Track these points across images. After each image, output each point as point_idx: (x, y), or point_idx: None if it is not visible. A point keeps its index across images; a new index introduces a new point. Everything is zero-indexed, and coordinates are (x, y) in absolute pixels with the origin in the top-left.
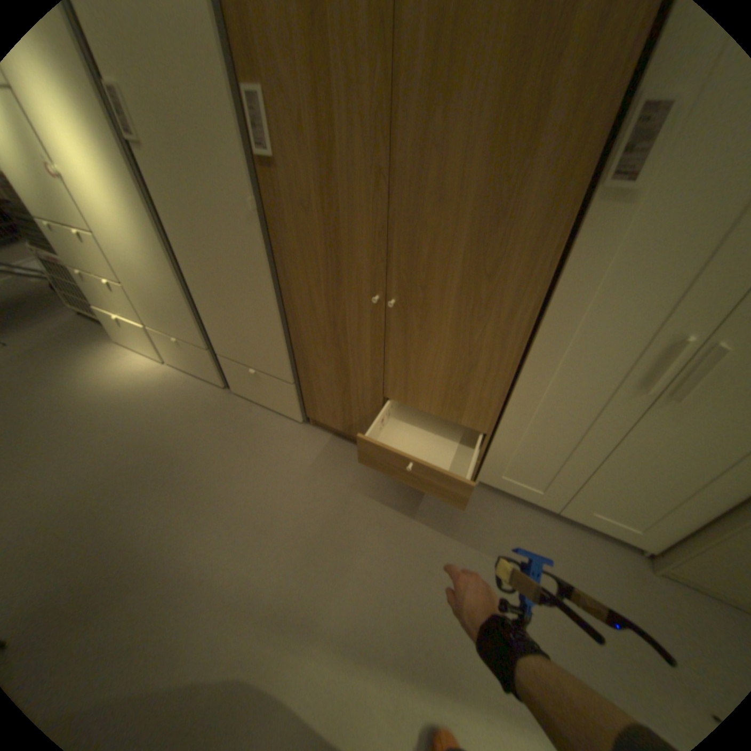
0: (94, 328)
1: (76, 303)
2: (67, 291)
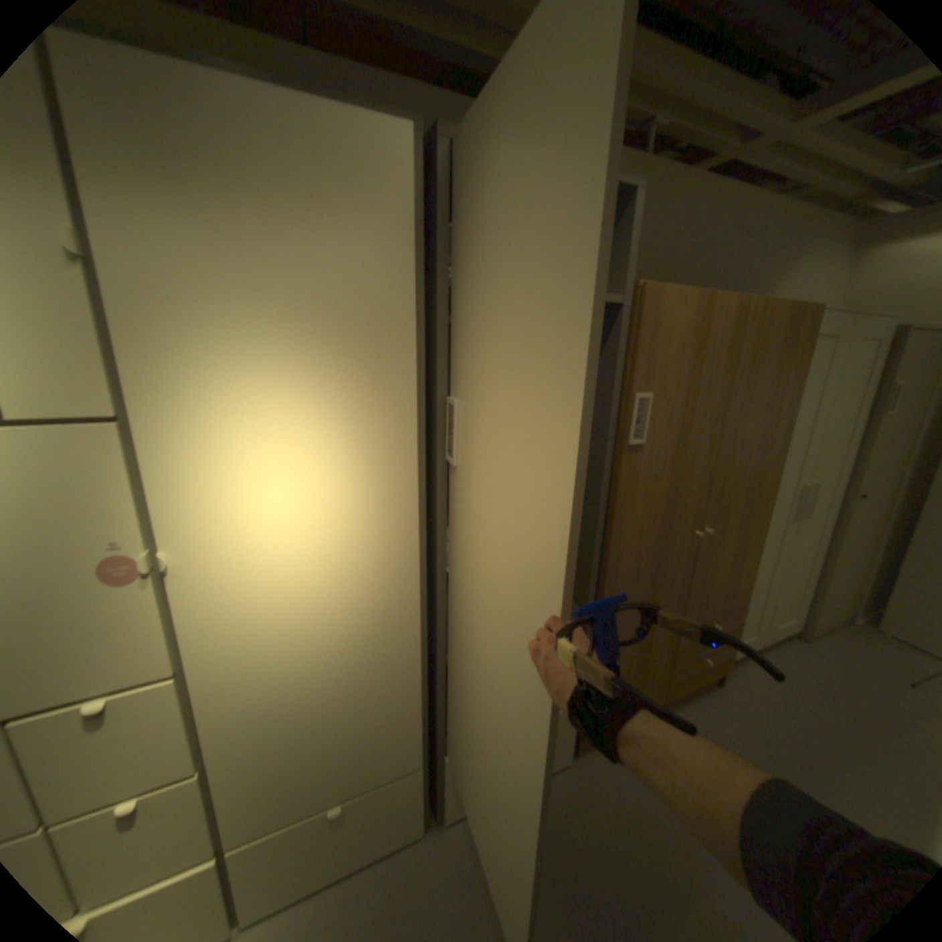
0: None
1: None
2: None
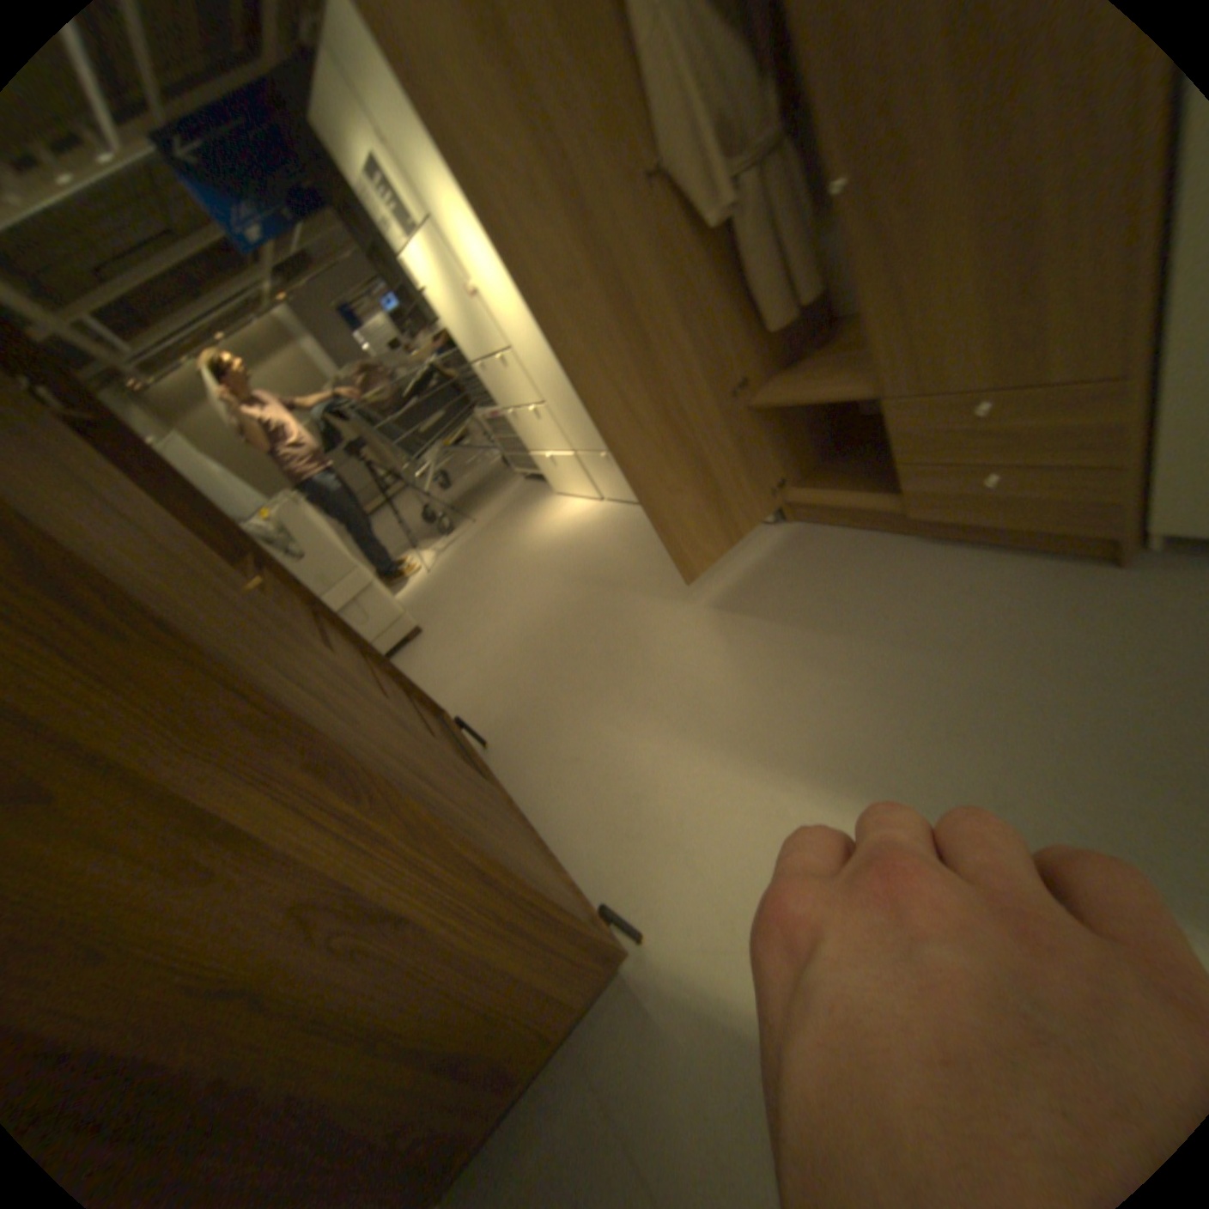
0: (536, 486)
1: (517, 461)
2: (508, 450)
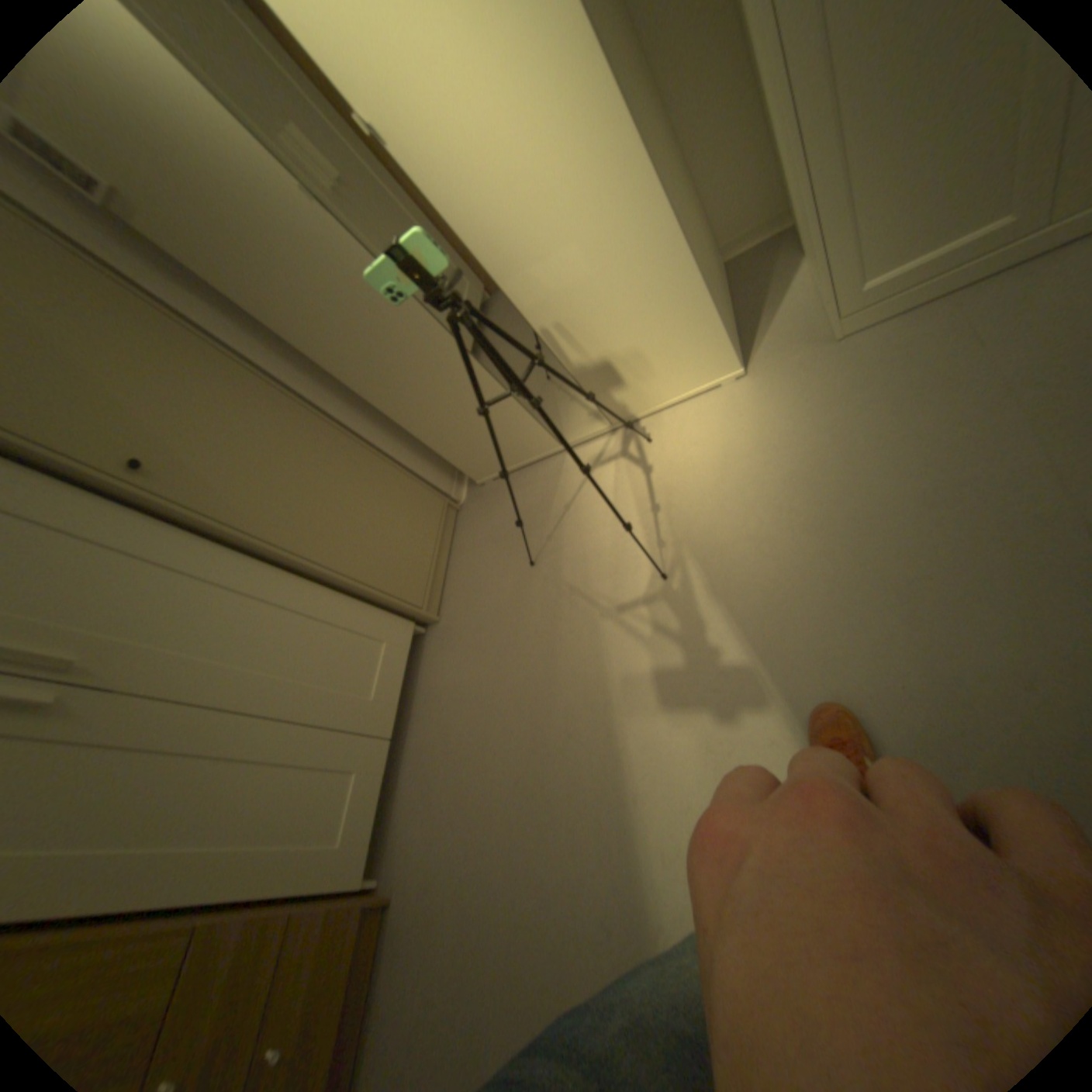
0: None
1: None
2: None
